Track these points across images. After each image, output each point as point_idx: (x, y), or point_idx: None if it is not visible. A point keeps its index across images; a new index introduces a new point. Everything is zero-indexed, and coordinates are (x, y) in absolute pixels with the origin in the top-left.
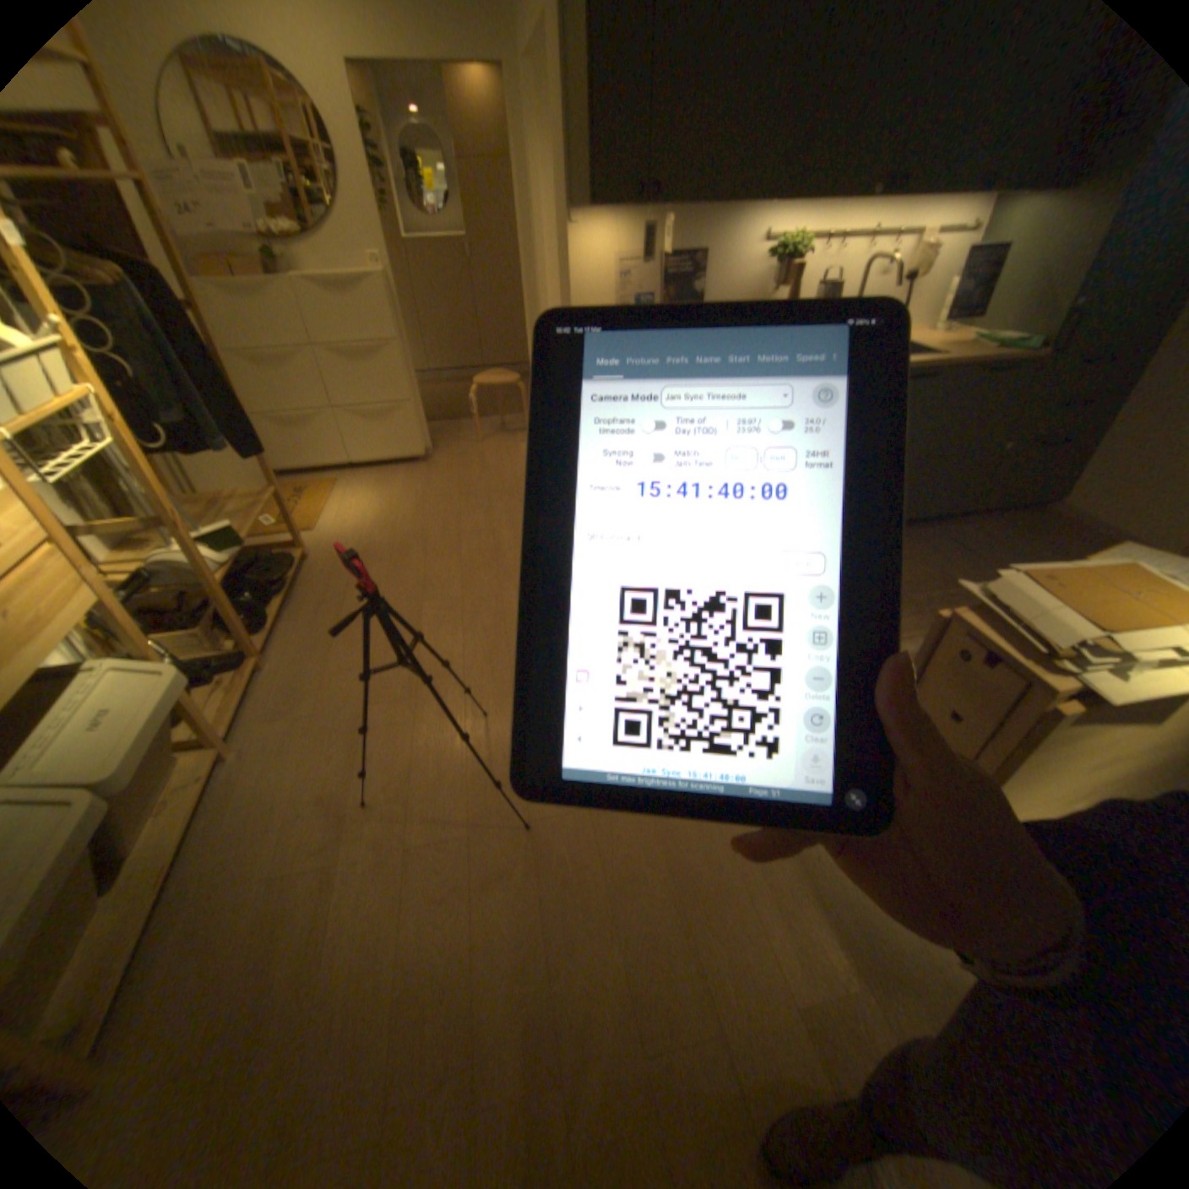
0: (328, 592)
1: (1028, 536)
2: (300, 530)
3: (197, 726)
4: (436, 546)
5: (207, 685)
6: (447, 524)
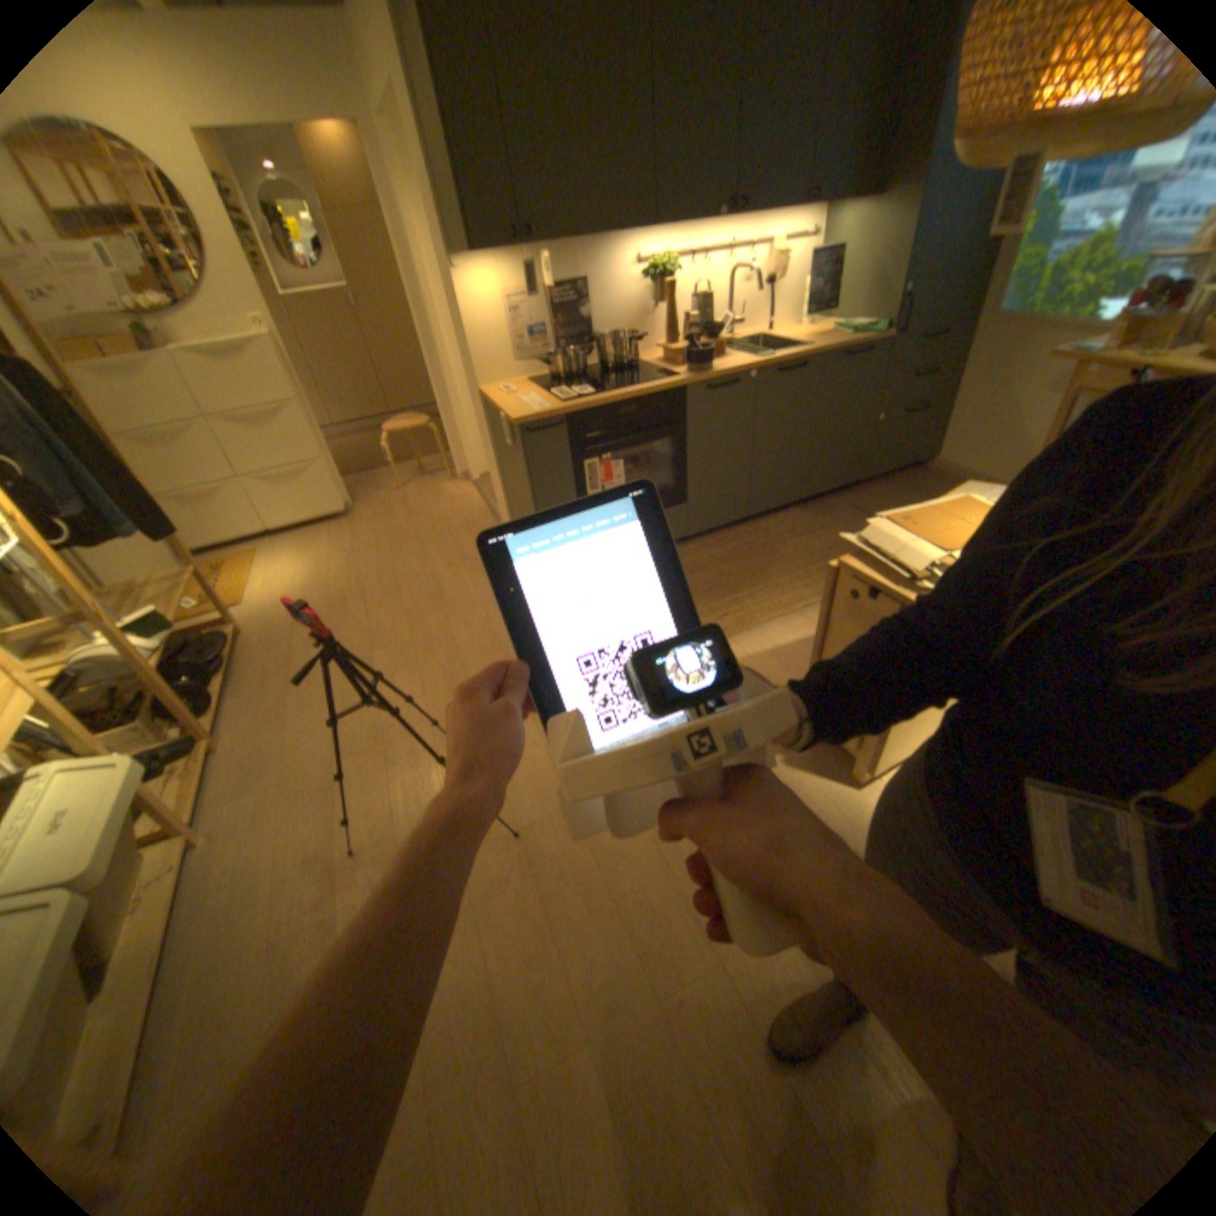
0: (269, 661)
1: (913, 493)
2: (225, 606)
3: (159, 815)
4: (375, 597)
5: (159, 776)
6: (382, 573)
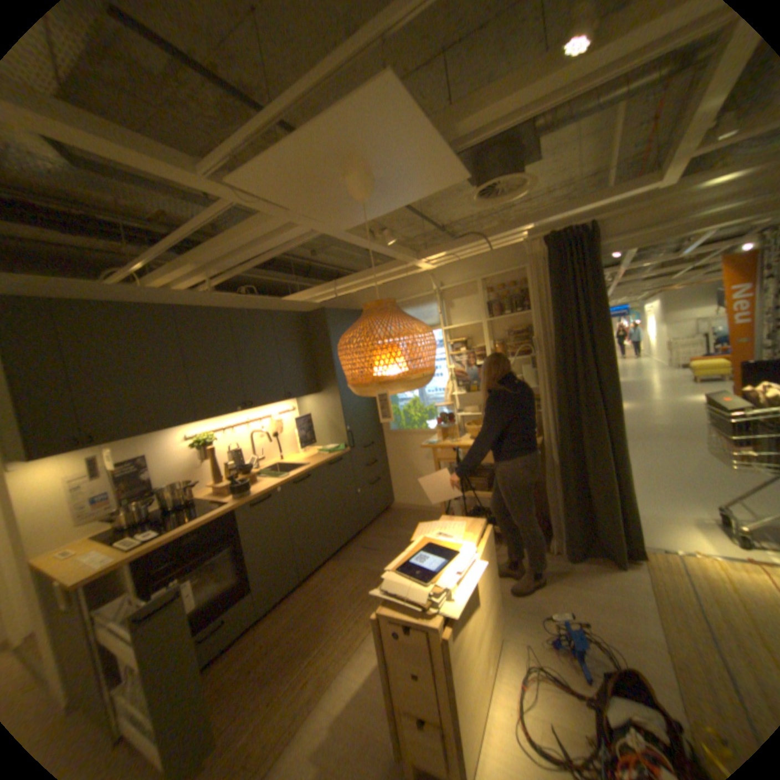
0: None
1: (391, 527)
2: None
3: None
4: None
5: None
6: None
